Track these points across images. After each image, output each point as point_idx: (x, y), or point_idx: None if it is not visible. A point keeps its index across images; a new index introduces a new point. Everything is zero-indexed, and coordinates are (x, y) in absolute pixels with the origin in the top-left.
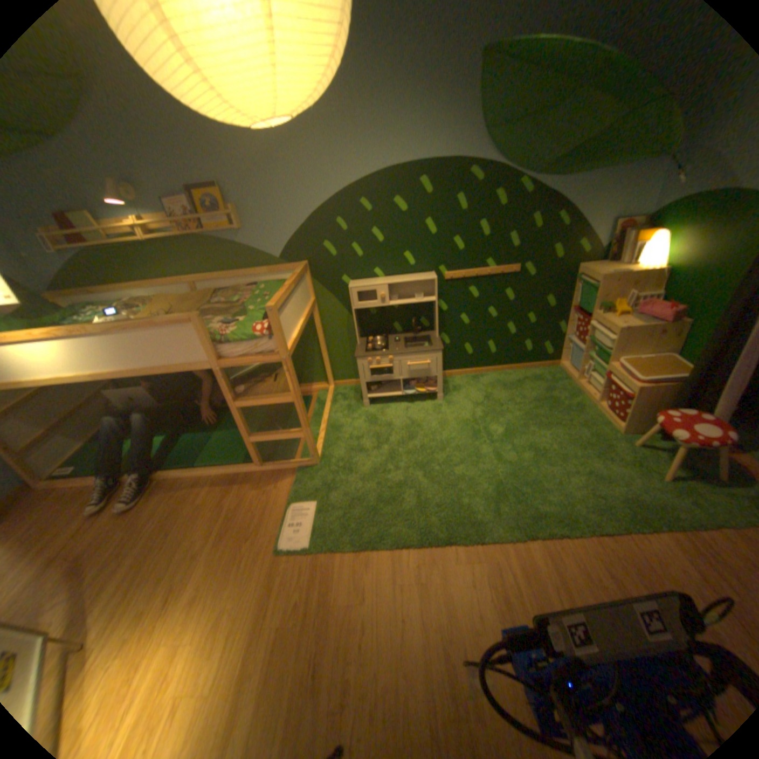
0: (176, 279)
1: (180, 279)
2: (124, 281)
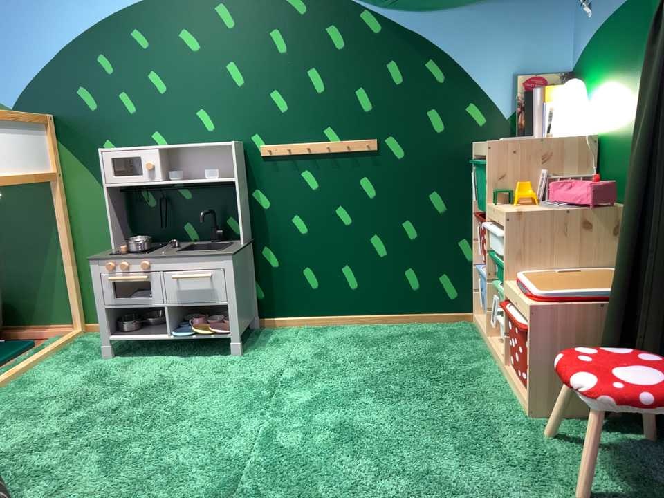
0: None
1: None
2: None
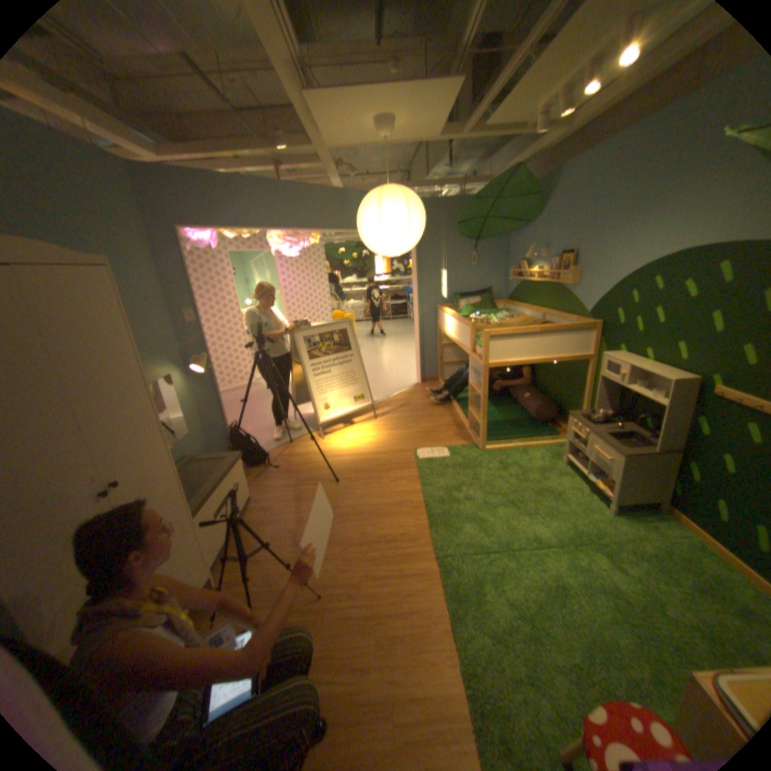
0: (538, 309)
1: (539, 310)
2: (527, 303)
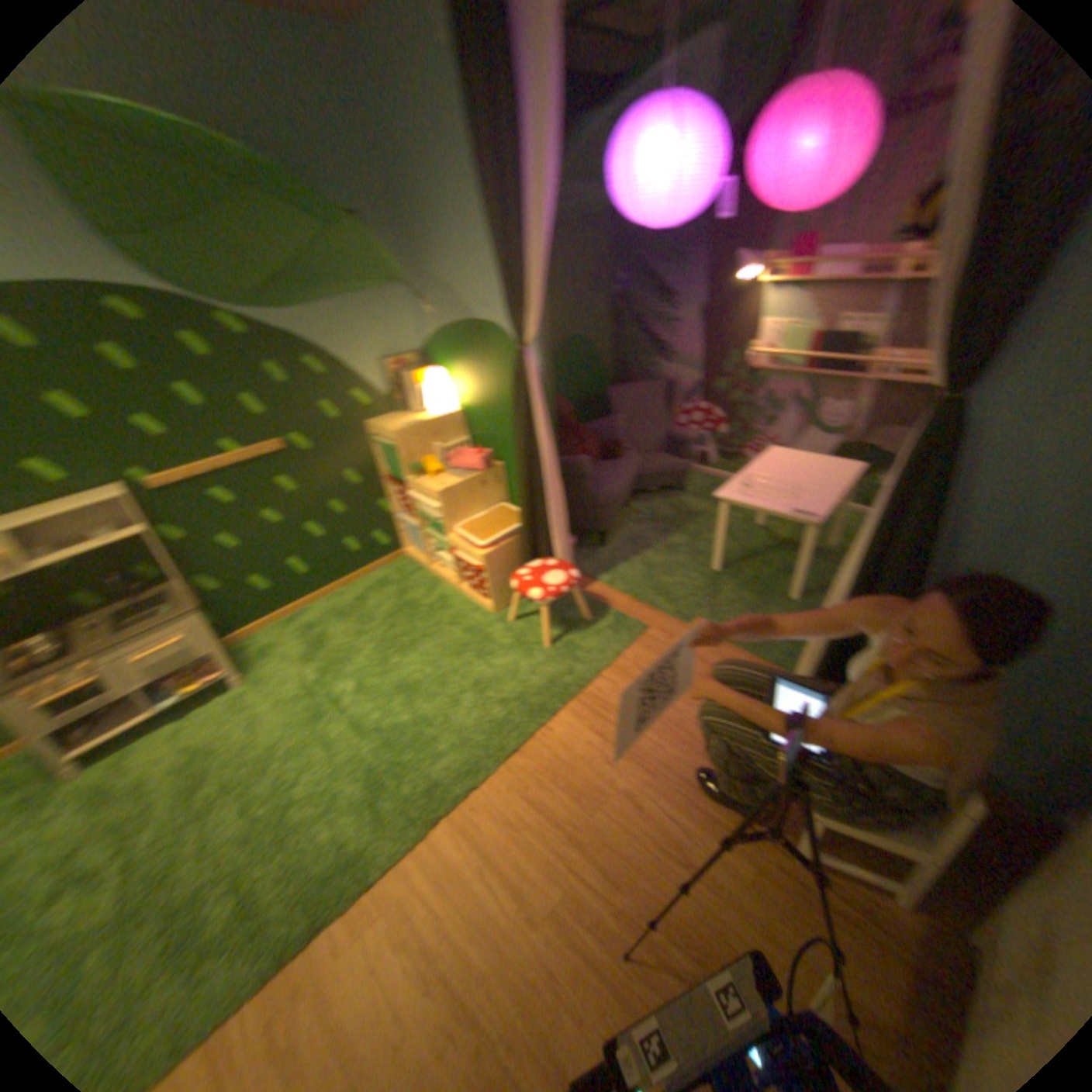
0: None
1: None
2: None
